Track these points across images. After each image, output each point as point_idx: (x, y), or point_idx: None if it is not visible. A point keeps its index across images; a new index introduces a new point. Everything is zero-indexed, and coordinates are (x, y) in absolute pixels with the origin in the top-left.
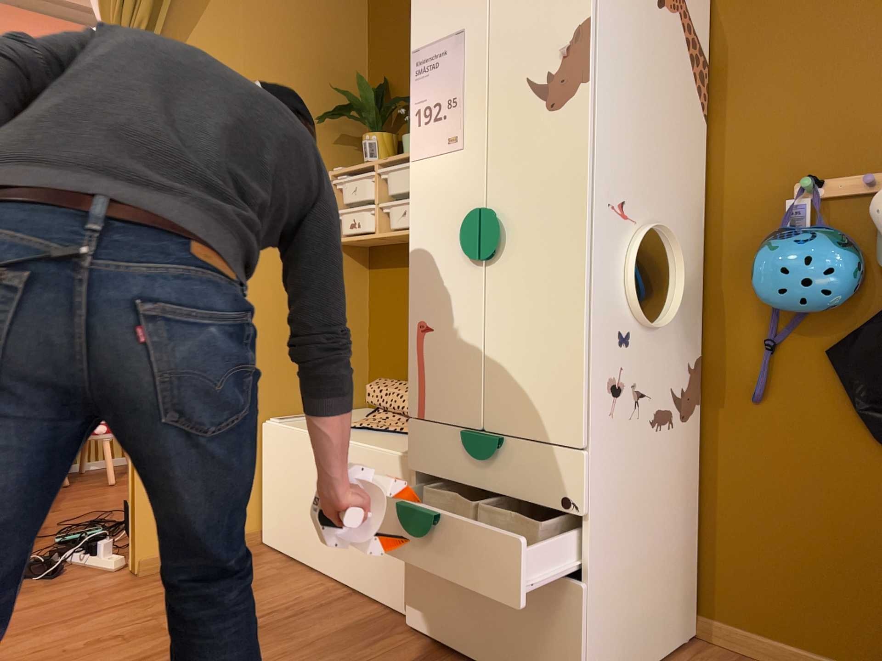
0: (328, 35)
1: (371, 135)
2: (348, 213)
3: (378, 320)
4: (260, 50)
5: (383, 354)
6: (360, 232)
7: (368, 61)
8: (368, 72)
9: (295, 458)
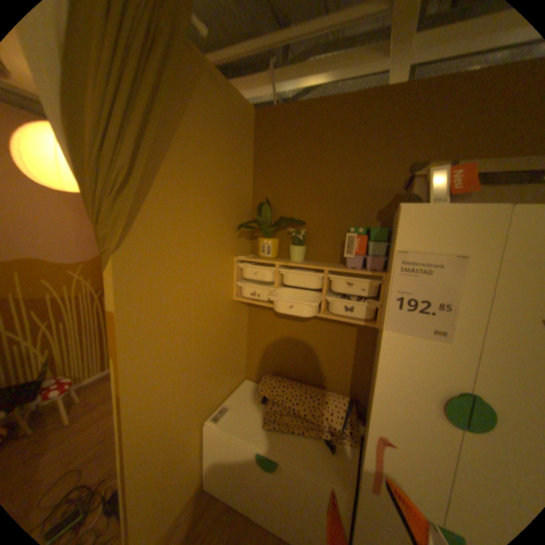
0: (236, 167)
1: (266, 239)
2: (251, 286)
3: (255, 335)
4: (201, 181)
5: (258, 354)
6: (259, 300)
7: (252, 182)
8: (252, 189)
9: (236, 457)
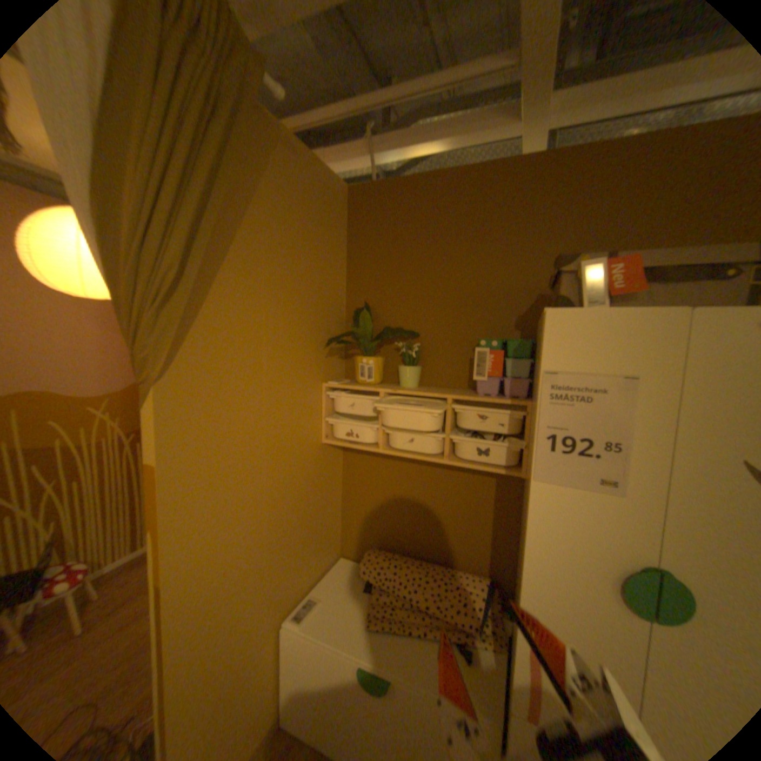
0: (323, 262)
1: (366, 358)
2: (346, 424)
3: (354, 493)
4: (277, 282)
5: (358, 520)
6: (359, 443)
7: (346, 281)
8: (346, 291)
9: (329, 675)
